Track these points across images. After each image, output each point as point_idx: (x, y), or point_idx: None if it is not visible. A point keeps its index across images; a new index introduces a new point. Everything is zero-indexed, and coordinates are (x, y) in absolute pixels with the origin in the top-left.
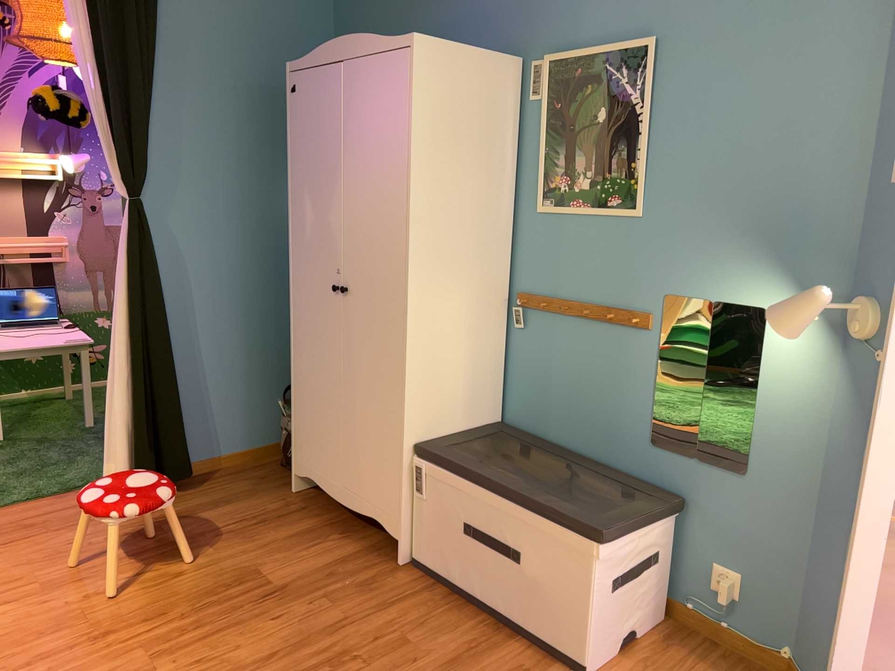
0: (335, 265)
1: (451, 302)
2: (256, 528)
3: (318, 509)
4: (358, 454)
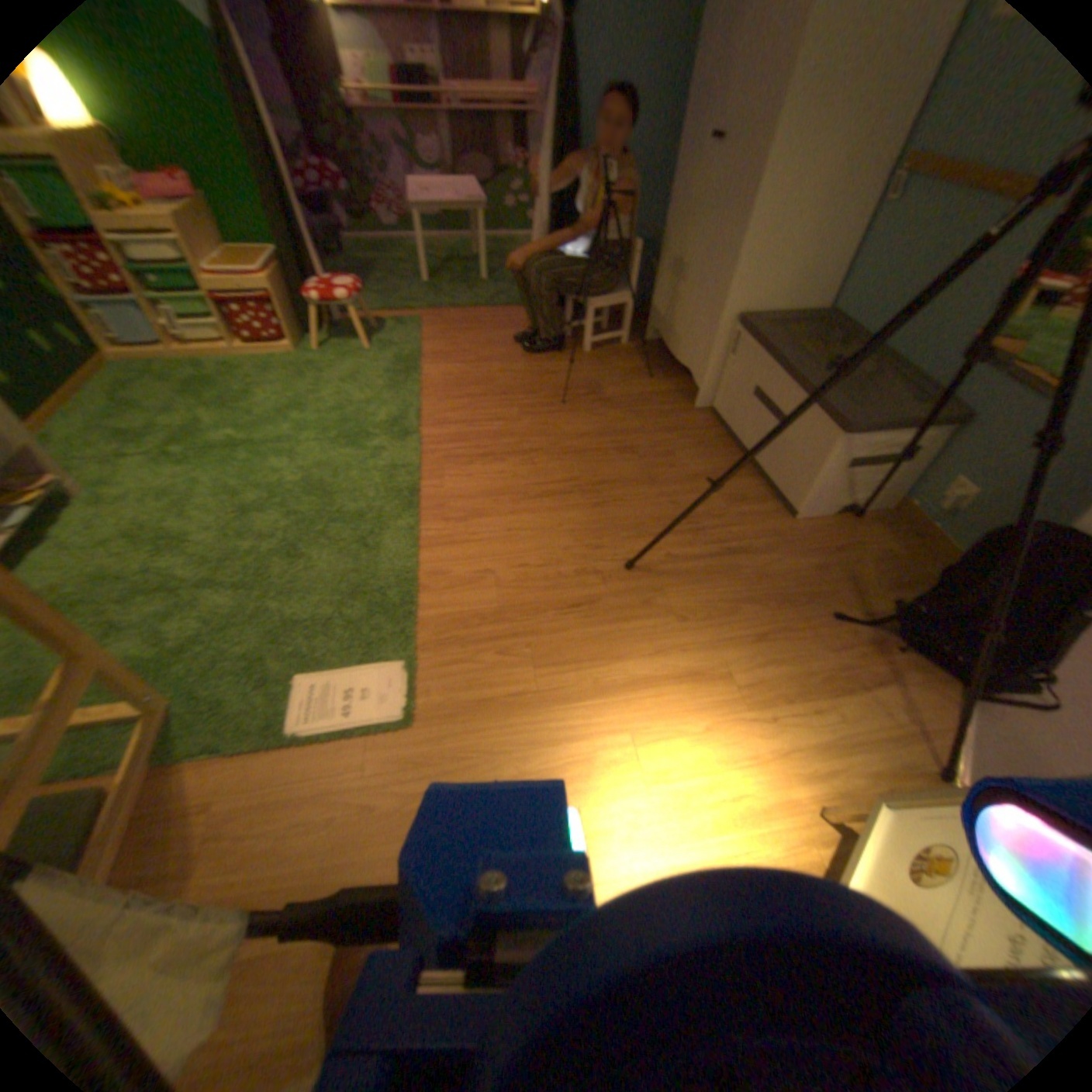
0: (717, 111)
1: (814, 163)
2: (605, 360)
3: (653, 359)
4: (689, 317)
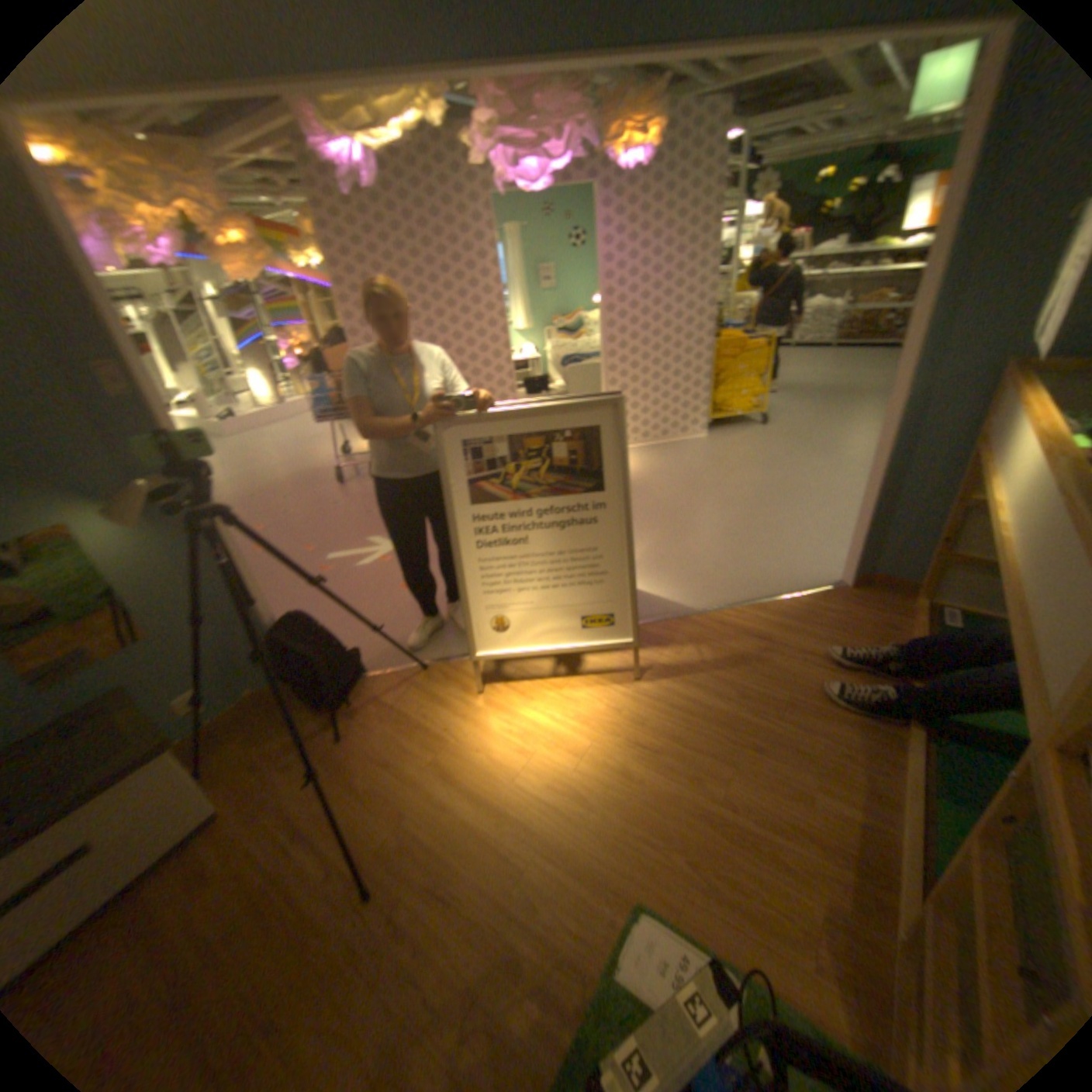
0: None
1: None
2: None
3: None
4: None
